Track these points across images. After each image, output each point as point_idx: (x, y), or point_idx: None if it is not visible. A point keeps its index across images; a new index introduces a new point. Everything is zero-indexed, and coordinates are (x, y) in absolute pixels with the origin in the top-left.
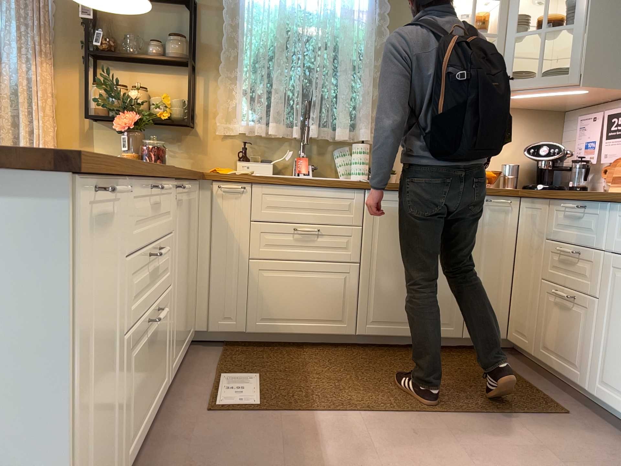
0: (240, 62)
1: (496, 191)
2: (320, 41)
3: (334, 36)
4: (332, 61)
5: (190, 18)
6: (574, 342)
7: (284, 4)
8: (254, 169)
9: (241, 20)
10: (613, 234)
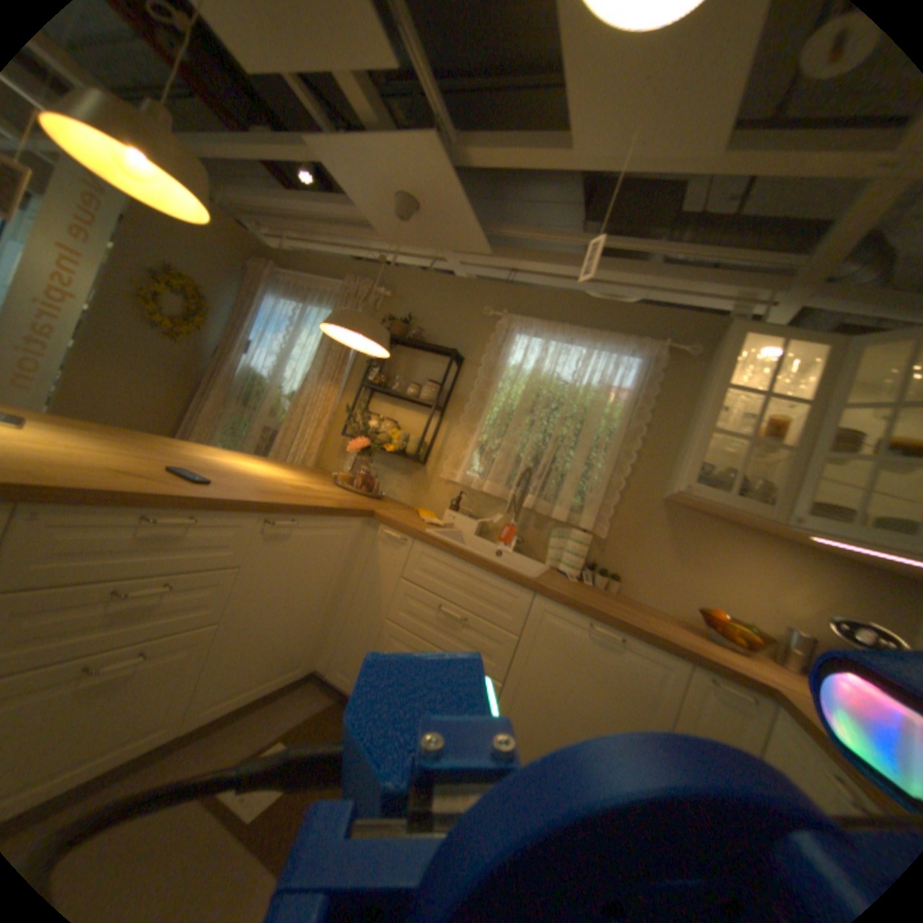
0: (482, 417)
1: (732, 675)
2: (564, 412)
3: (584, 411)
4: (576, 435)
5: (454, 370)
6: None
7: (538, 370)
8: (458, 522)
9: (495, 379)
10: None
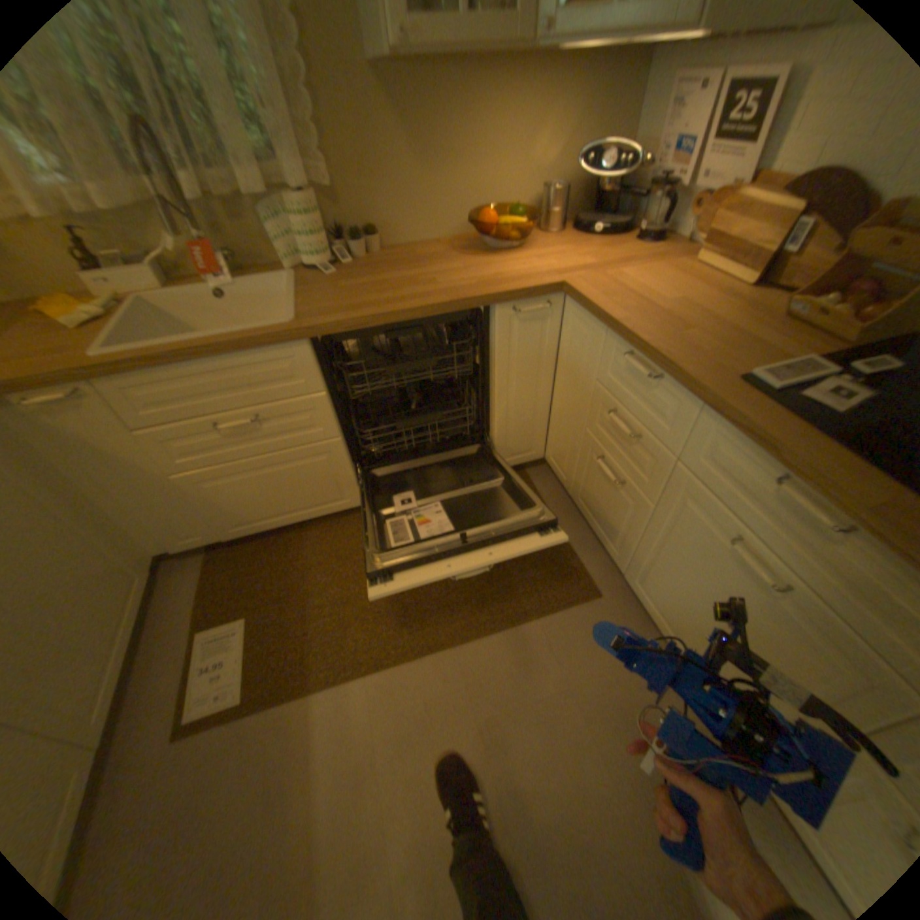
0: None
1: (526, 294)
2: None
3: None
4: None
5: None
6: (615, 523)
7: None
8: (120, 283)
9: None
10: (698, 448)
